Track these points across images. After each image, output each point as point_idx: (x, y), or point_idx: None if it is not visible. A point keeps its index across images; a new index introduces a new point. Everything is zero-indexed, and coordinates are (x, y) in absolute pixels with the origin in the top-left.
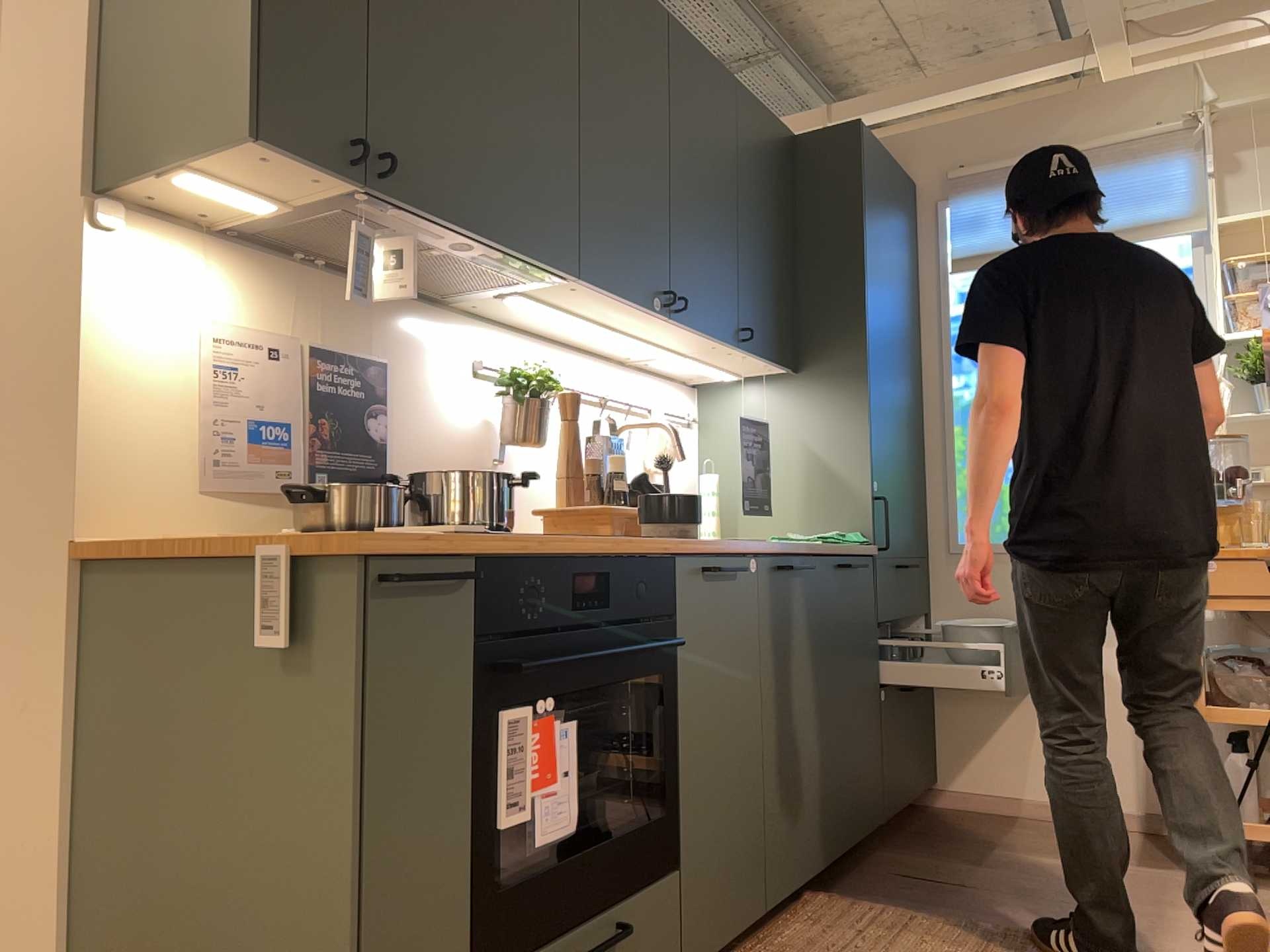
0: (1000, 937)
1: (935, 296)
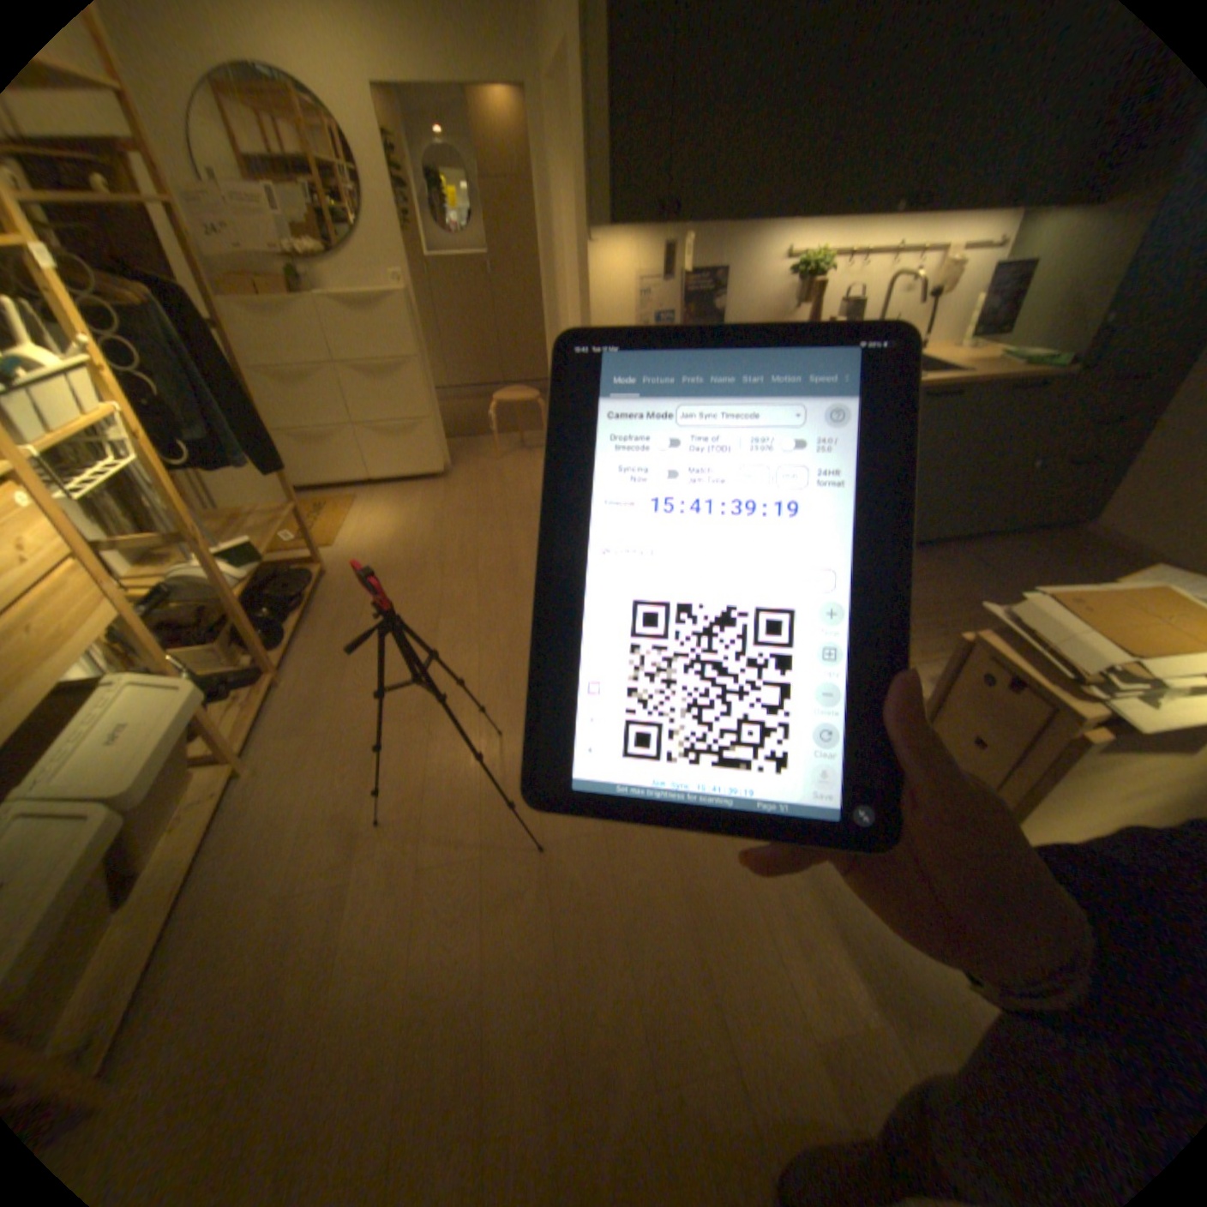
0: (966, 603)
1: None
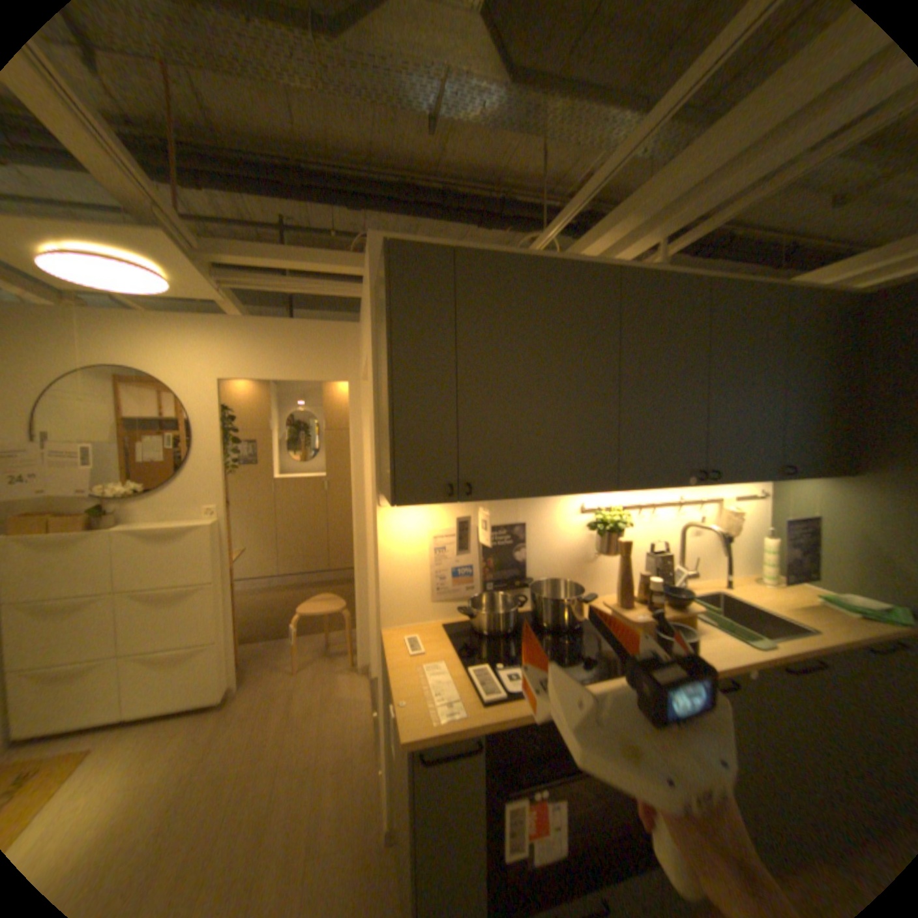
0: None
1: None
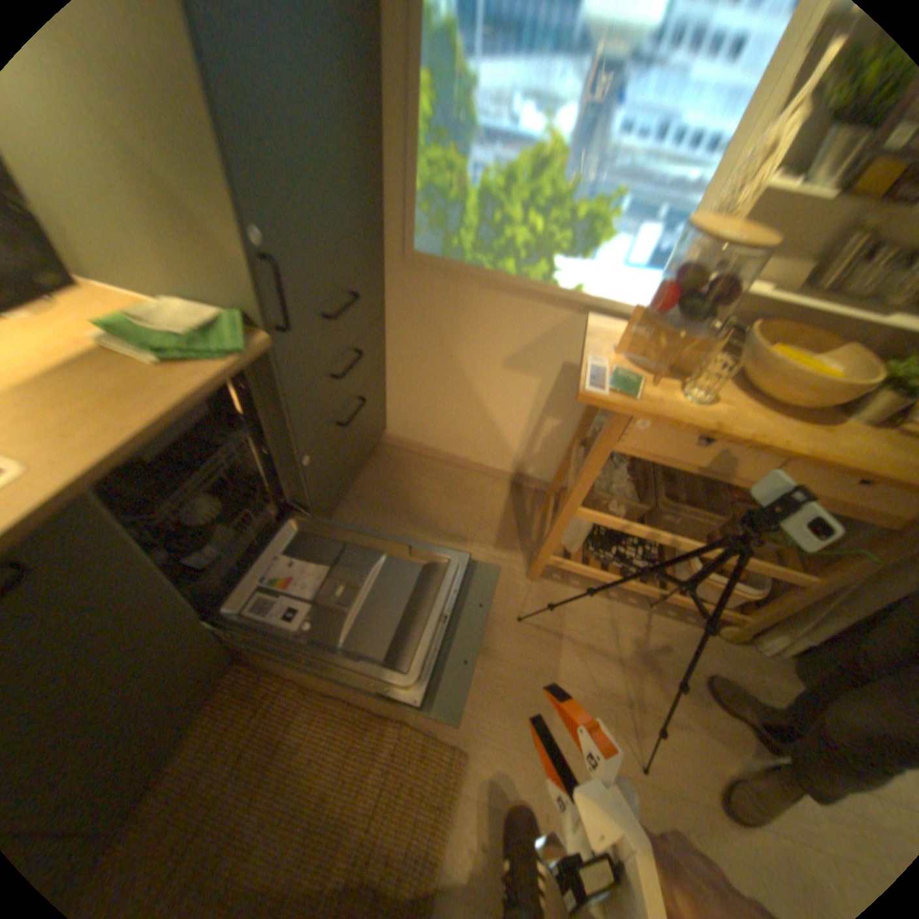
0: (357, 739)
1: None
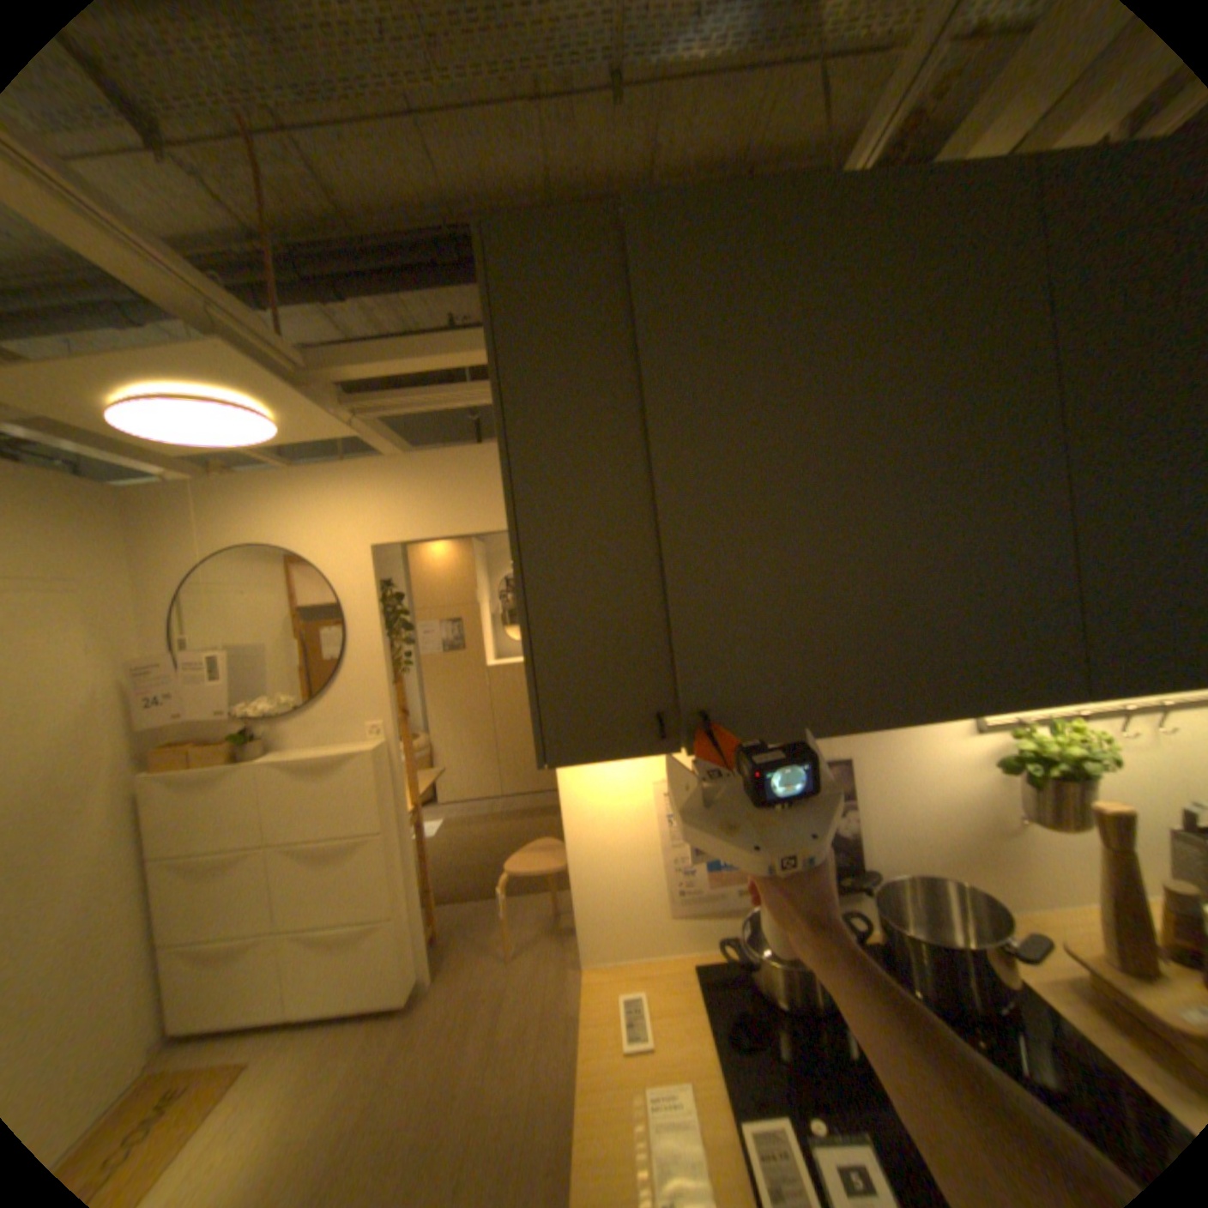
0: None
1: None
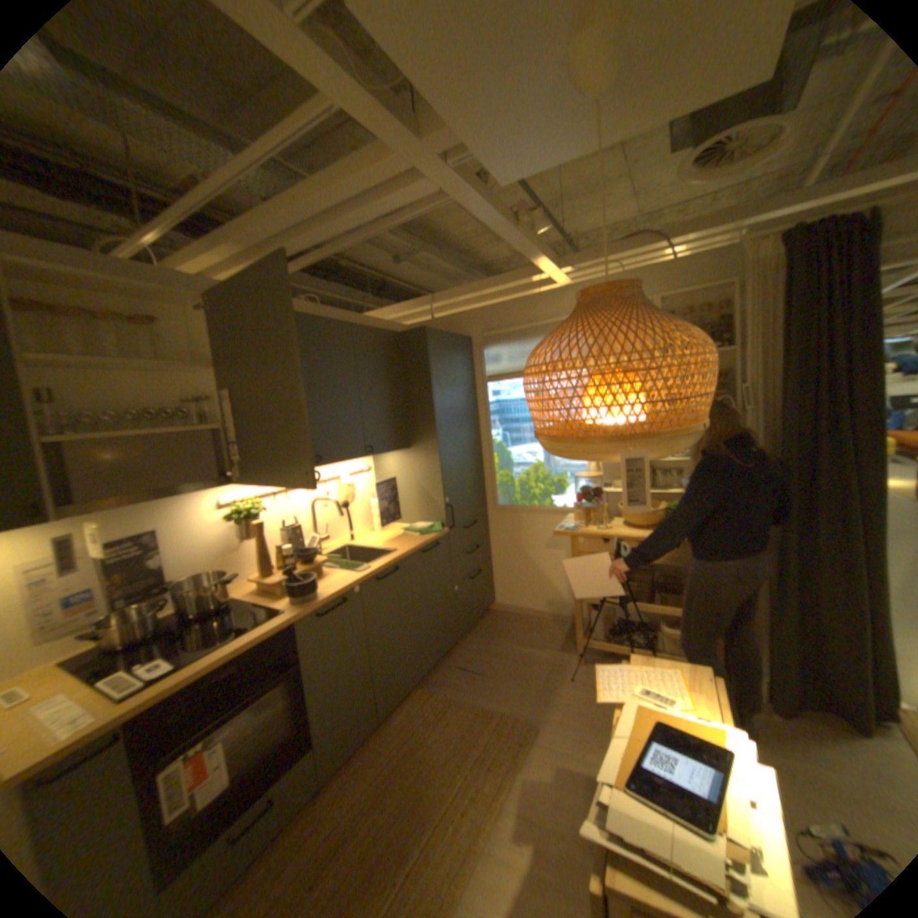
0: (479, 719)
1: (482, 392)
